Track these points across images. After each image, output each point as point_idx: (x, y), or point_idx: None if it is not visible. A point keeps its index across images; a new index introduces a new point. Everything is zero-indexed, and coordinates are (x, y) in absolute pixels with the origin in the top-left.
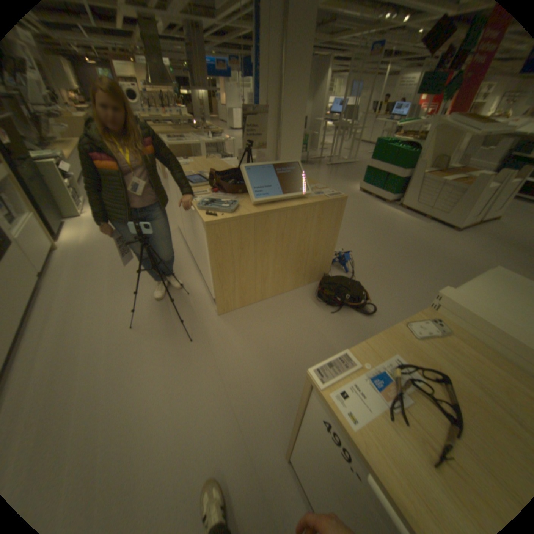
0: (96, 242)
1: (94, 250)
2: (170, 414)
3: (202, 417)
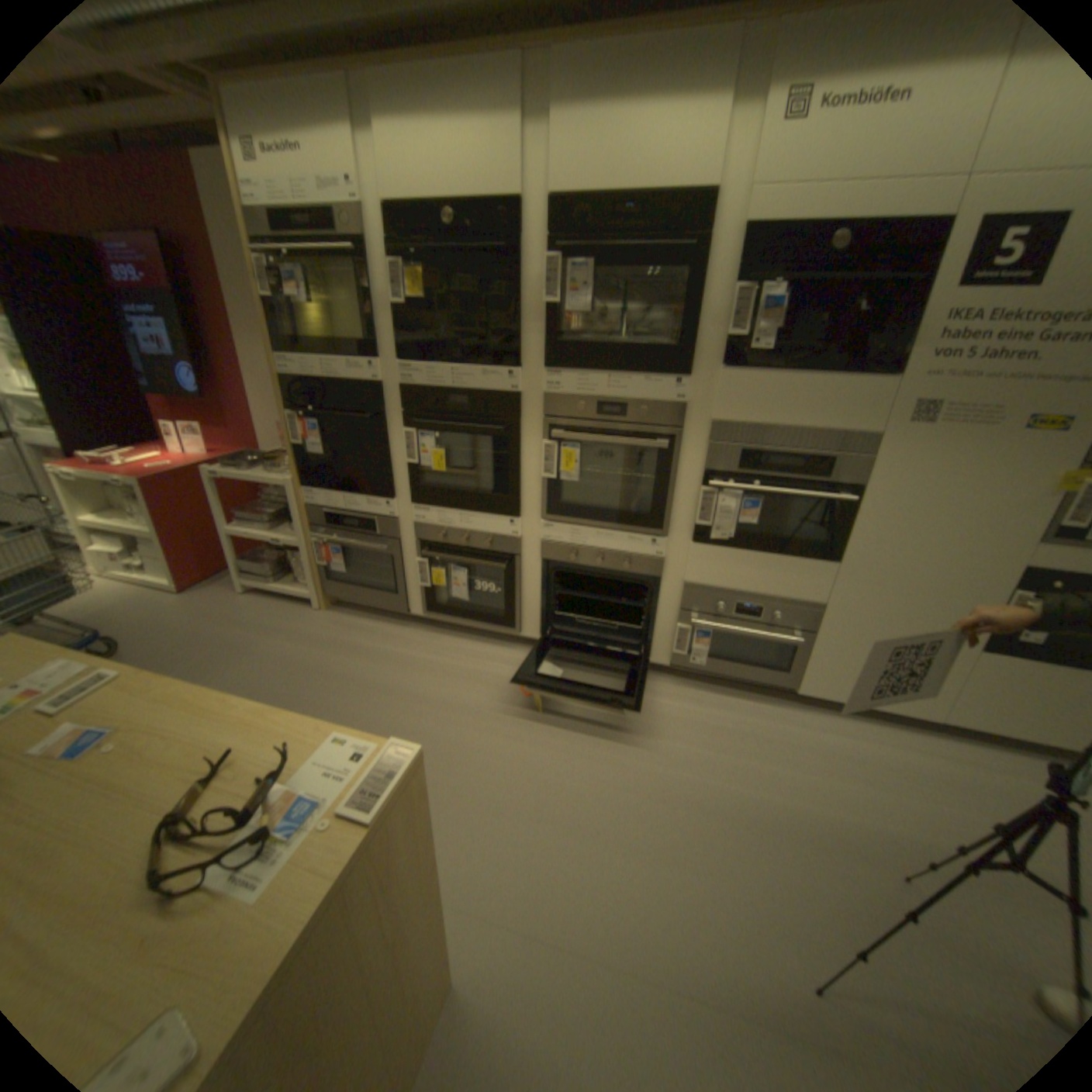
0: None
1: None
2: (660, 865)
3: (620, 908)
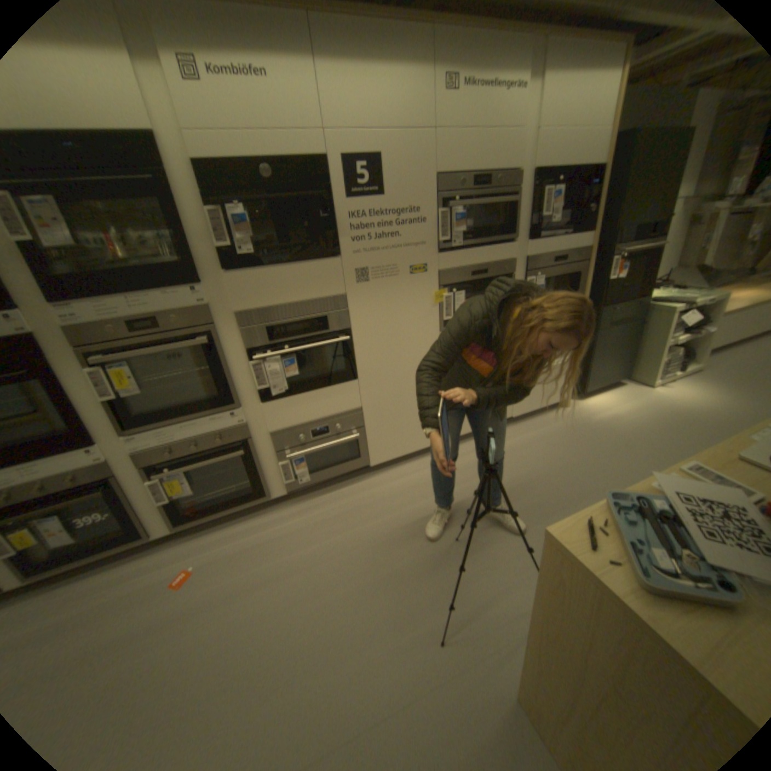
0: (614, 430)
1: (594, 436)
2: (327, 645)
3: (310, 704)
